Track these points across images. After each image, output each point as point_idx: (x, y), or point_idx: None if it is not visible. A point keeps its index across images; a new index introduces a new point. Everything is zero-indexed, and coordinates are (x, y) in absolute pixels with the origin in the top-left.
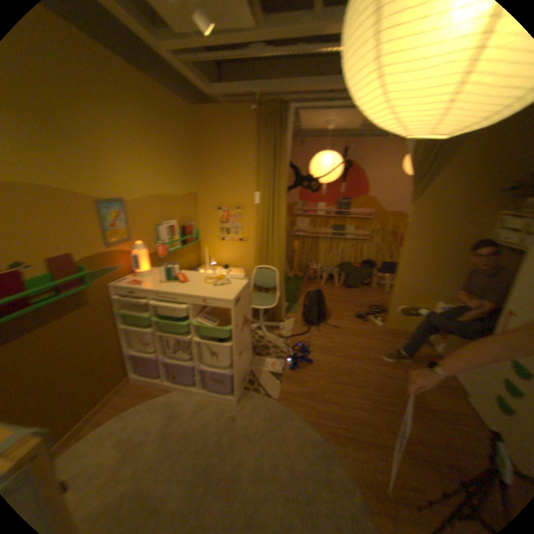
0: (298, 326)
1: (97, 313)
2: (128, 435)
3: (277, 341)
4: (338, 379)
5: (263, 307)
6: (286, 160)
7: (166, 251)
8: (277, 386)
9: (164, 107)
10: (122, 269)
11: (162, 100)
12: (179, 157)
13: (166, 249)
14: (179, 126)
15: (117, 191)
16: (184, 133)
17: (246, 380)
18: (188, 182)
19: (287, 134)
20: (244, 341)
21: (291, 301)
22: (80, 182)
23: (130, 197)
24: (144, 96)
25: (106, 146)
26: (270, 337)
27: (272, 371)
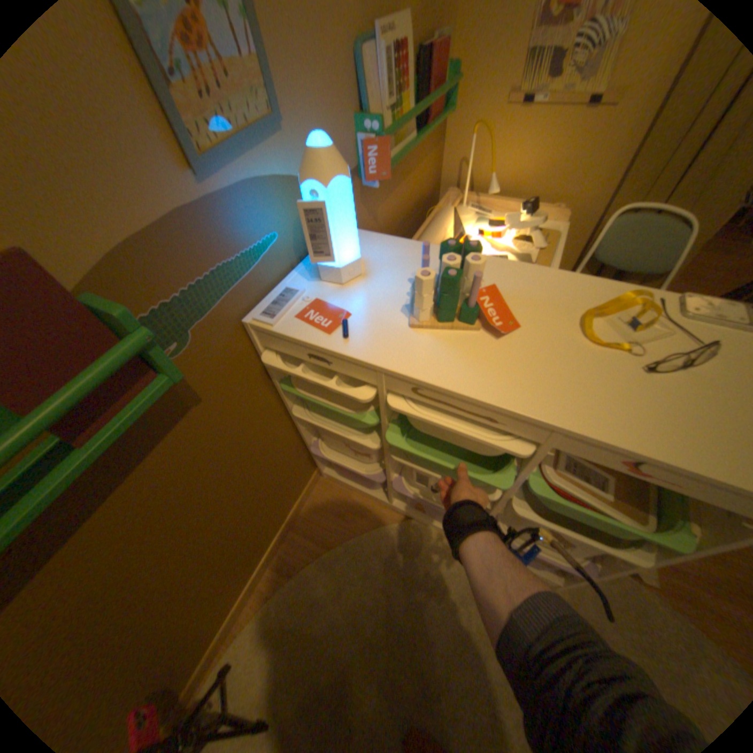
0: None
1: (239, 399)
2: (350, 613)
3: None
4: None
5: None
6: None
7: (388, 159)
8: None
9: None
10: (278, 248)
11: None
12: None
13: (387, 148)
14: None
15: None
16: None
17: None
18: None
19: None
20: None
21: None
22: None
23: None
24: None
25: None
26: None
27: None
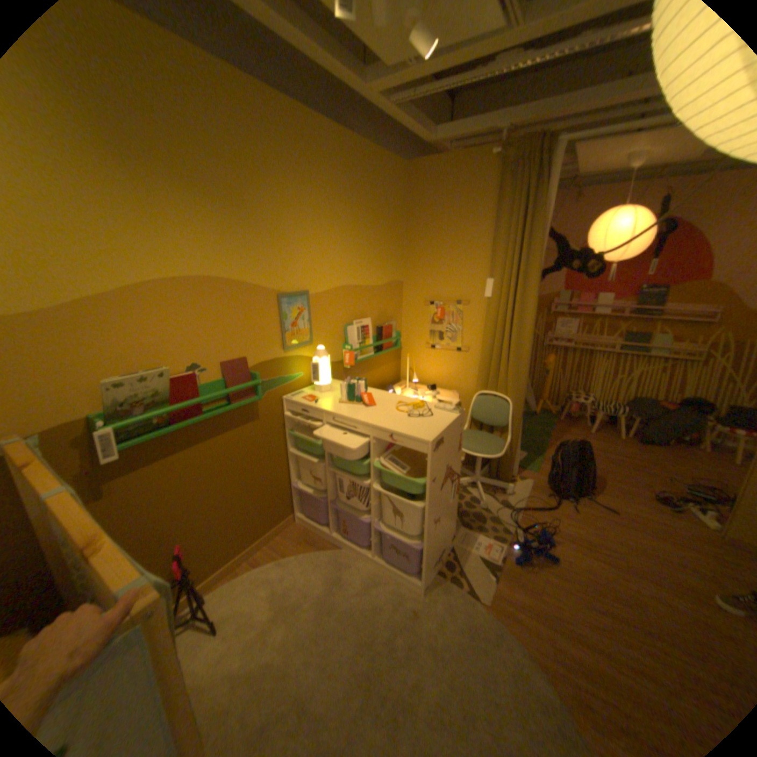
0: (541, 495)
1: (270, 430)
2: (286, 590)
3: (501, 512)
4: (608, 606)
5: (484, 455)
6: (546, 226)
7: (356, 360)
8: (492, 585)
9: (371, 168)
10: (302, 379)
11: (369, 159)
12: (384, 232)
13: (356, 356)
14: (389, 191)
15: (304, 282)
16: (394, 200)
17: (444, 561)
18: (394, 266)
19: (552, 184)
20: (446, 504)
21: (534, 452)
22: (265, 273)
23: (319, 289)
24: (347, 157)
25: (298, 227)
26: (491, 503)
27: (487, 558)
